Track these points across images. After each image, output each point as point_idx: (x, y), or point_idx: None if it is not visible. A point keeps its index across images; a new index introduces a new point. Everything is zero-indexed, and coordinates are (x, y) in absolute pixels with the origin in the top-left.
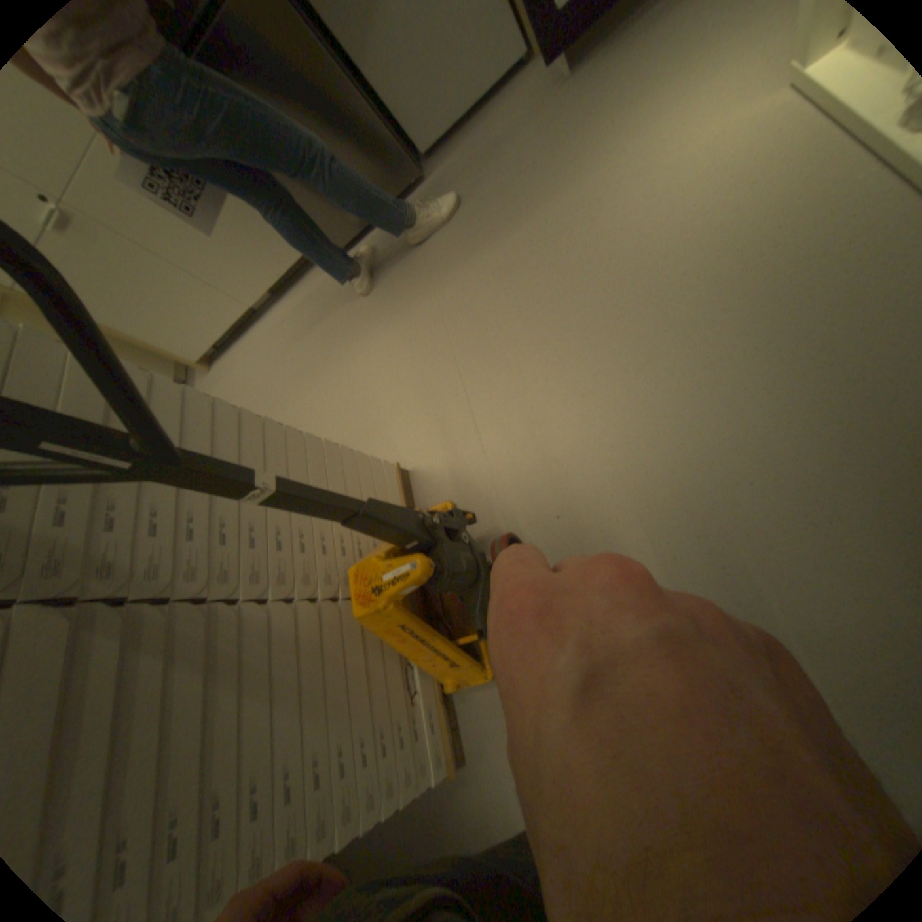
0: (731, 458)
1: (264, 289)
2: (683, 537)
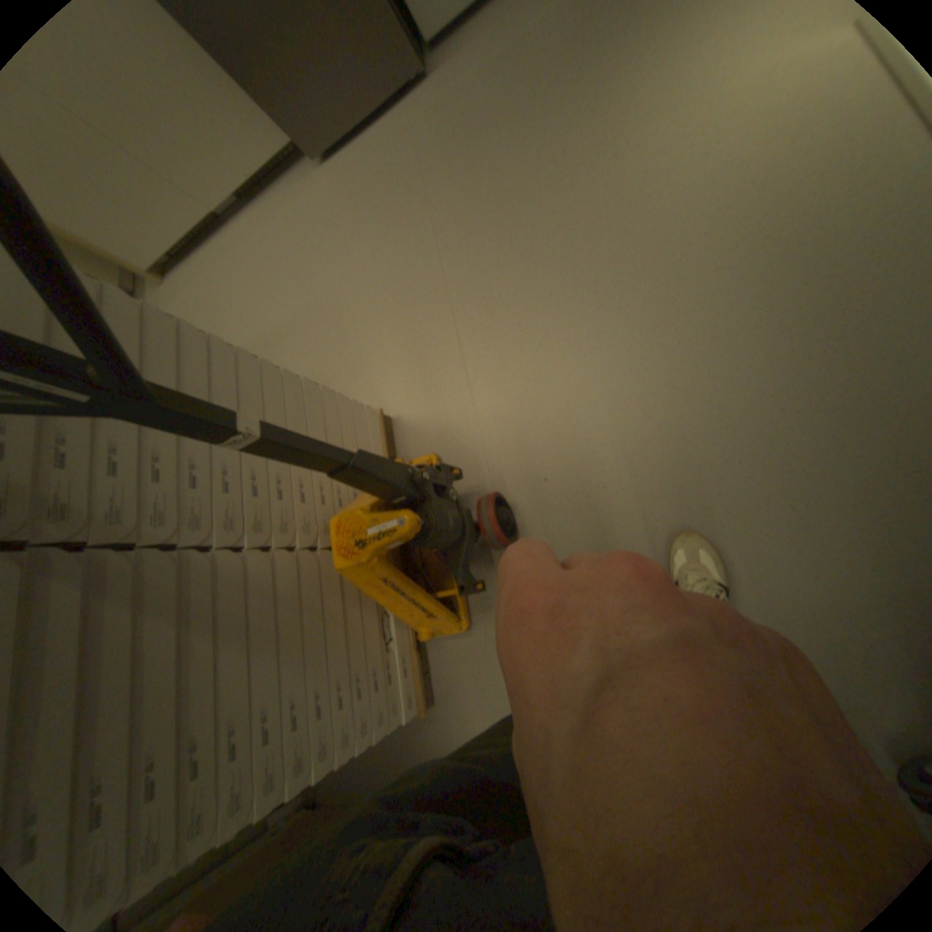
0: (724, 435)
1: (228, 190)
2: (666, 508)
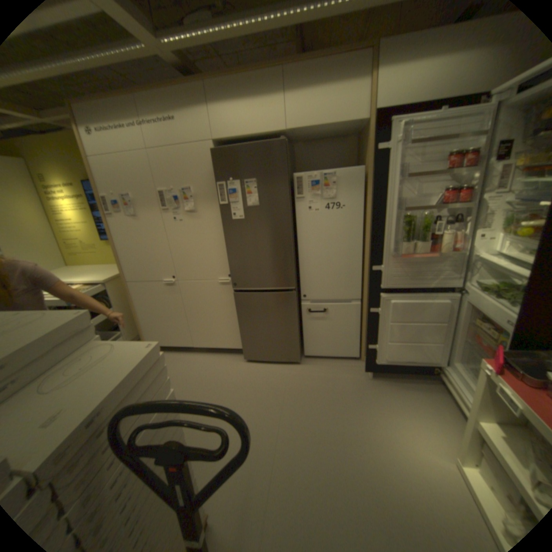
0: None
1: (206, 346)
2: None
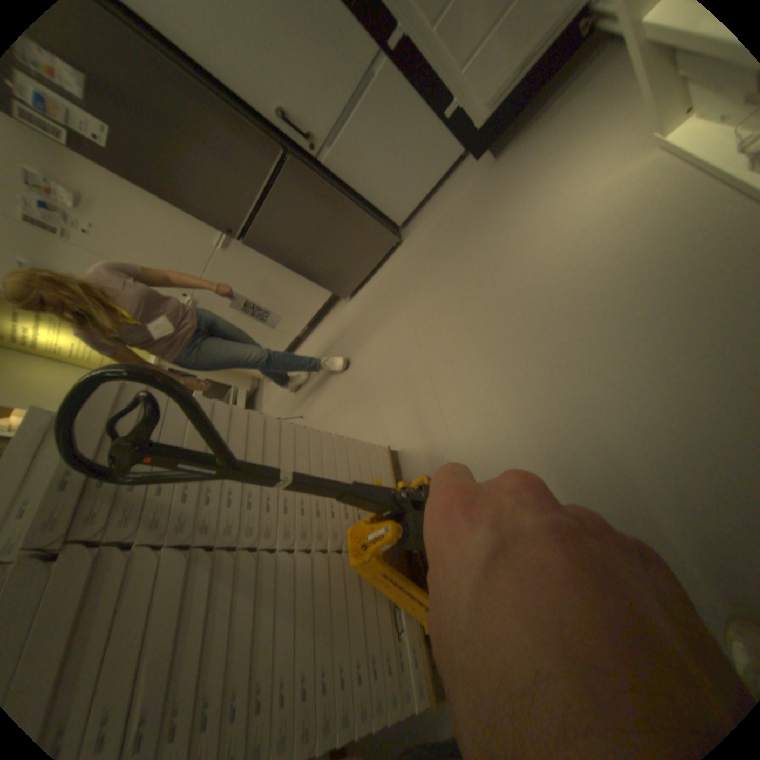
0: (644, 443)
1: (304, 325)
2: (610, 511)
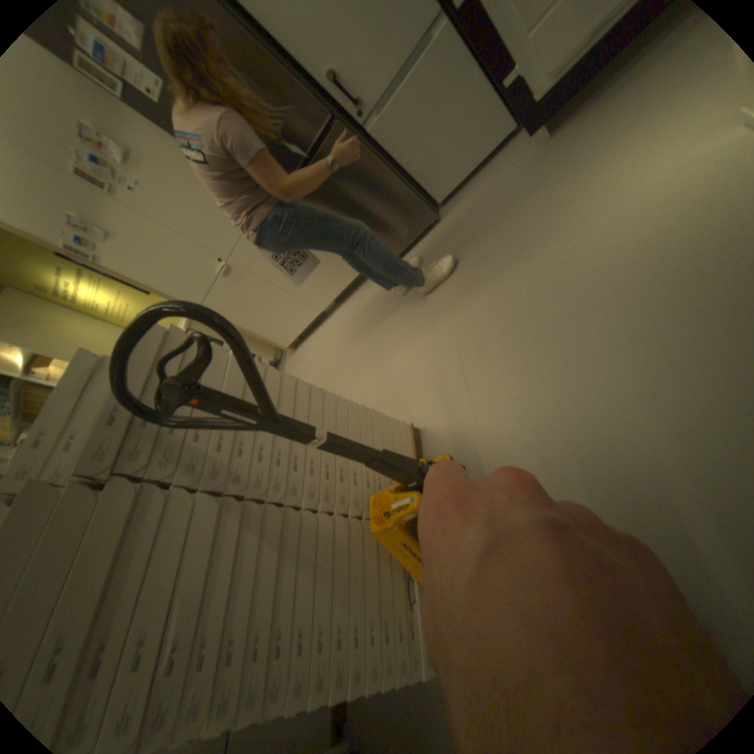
0: (693, 439)
1: (332, 299)
2: (647, 504)
